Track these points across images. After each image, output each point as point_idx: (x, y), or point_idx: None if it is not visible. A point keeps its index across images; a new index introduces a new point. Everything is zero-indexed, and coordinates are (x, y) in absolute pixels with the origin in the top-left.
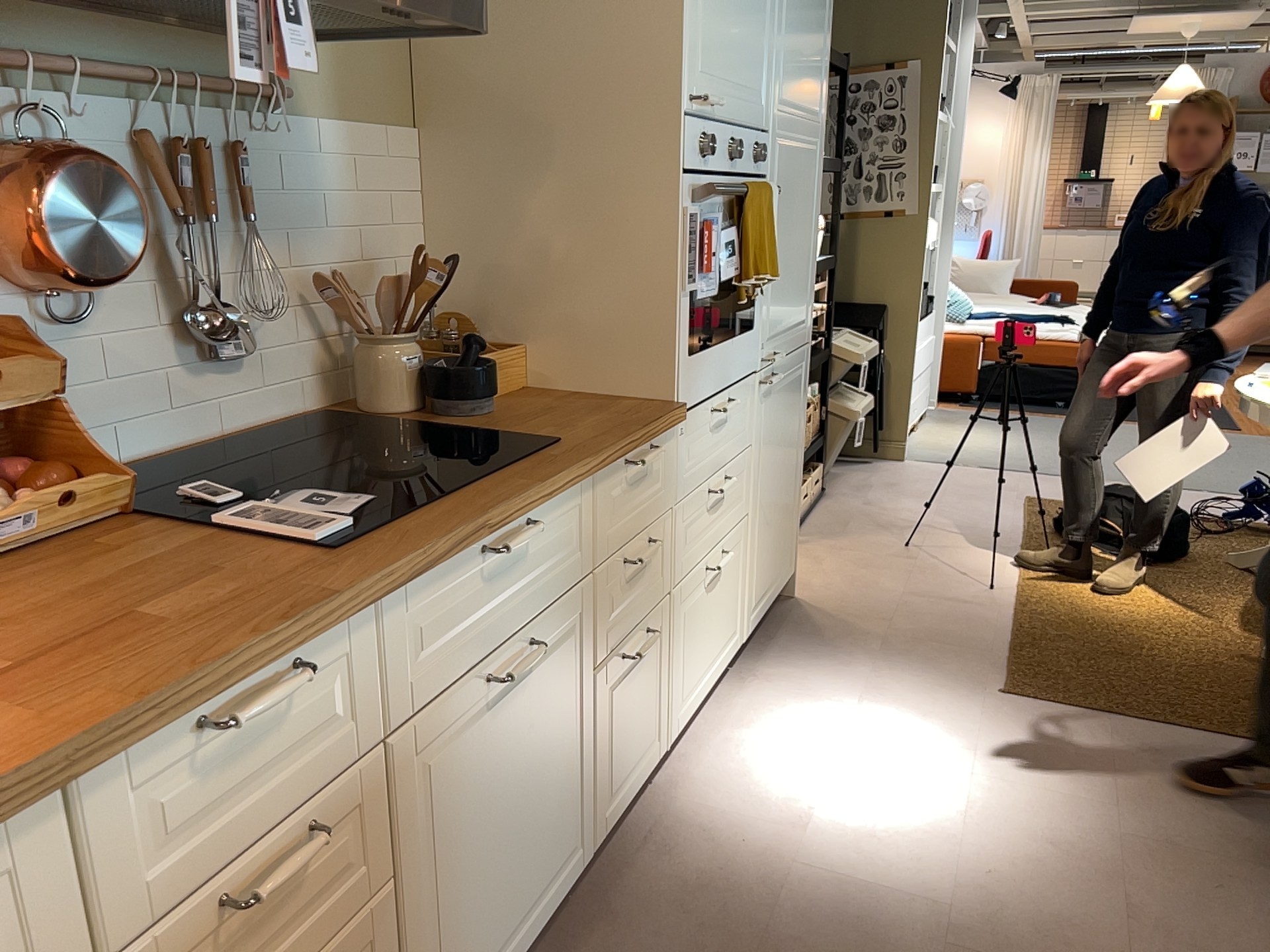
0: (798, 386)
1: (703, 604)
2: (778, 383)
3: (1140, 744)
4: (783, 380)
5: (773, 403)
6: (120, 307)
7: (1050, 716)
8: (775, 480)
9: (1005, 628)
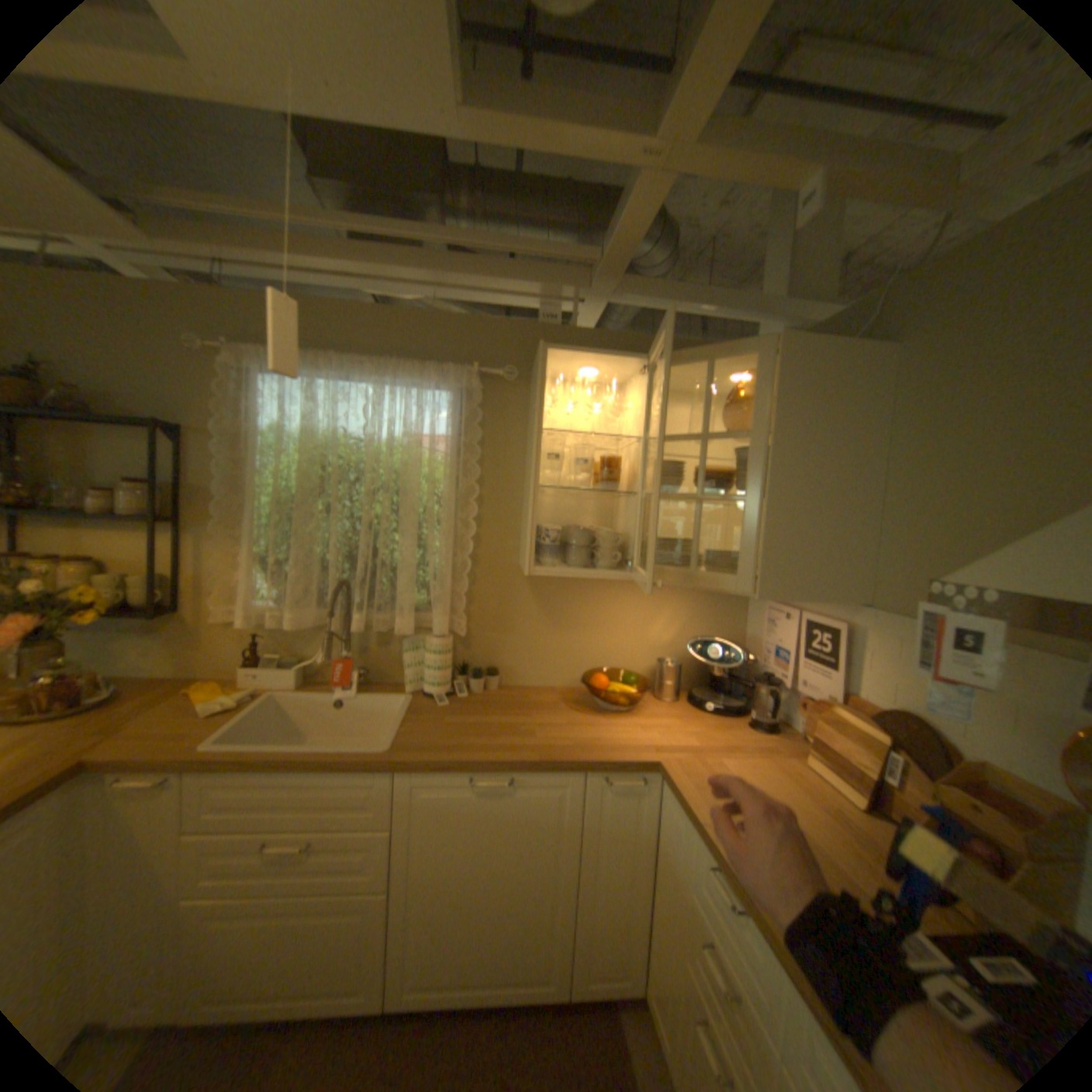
0: None
1: None
2: None
3: None
4: None
5: None
6: None
7: None
8: None
9: None
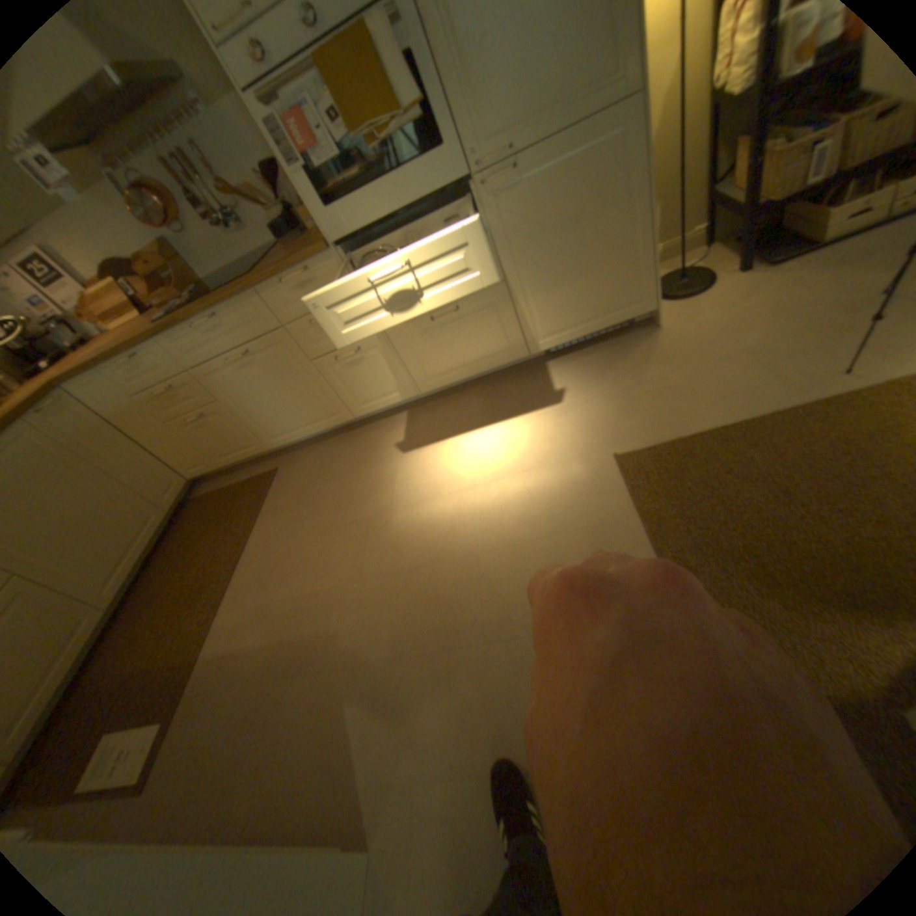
0: (604, 151)
1: (437, 335)
2: (536, 167)
3: (607, 544)
4: (552, 160)
5: (527, 188)
6: (194, 220)
7: (606, 488)
8: (561, 247)
9: (752, 416)
